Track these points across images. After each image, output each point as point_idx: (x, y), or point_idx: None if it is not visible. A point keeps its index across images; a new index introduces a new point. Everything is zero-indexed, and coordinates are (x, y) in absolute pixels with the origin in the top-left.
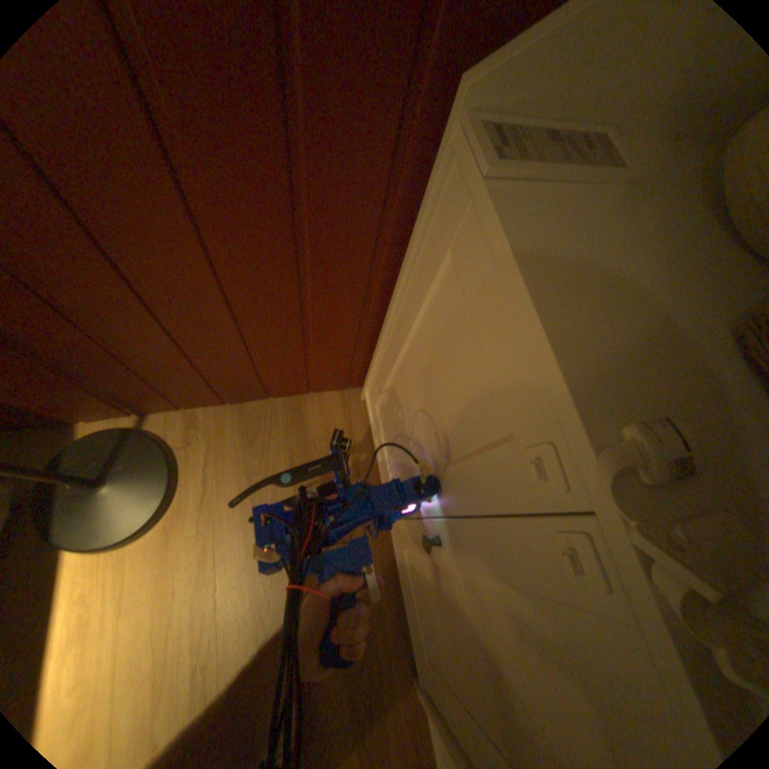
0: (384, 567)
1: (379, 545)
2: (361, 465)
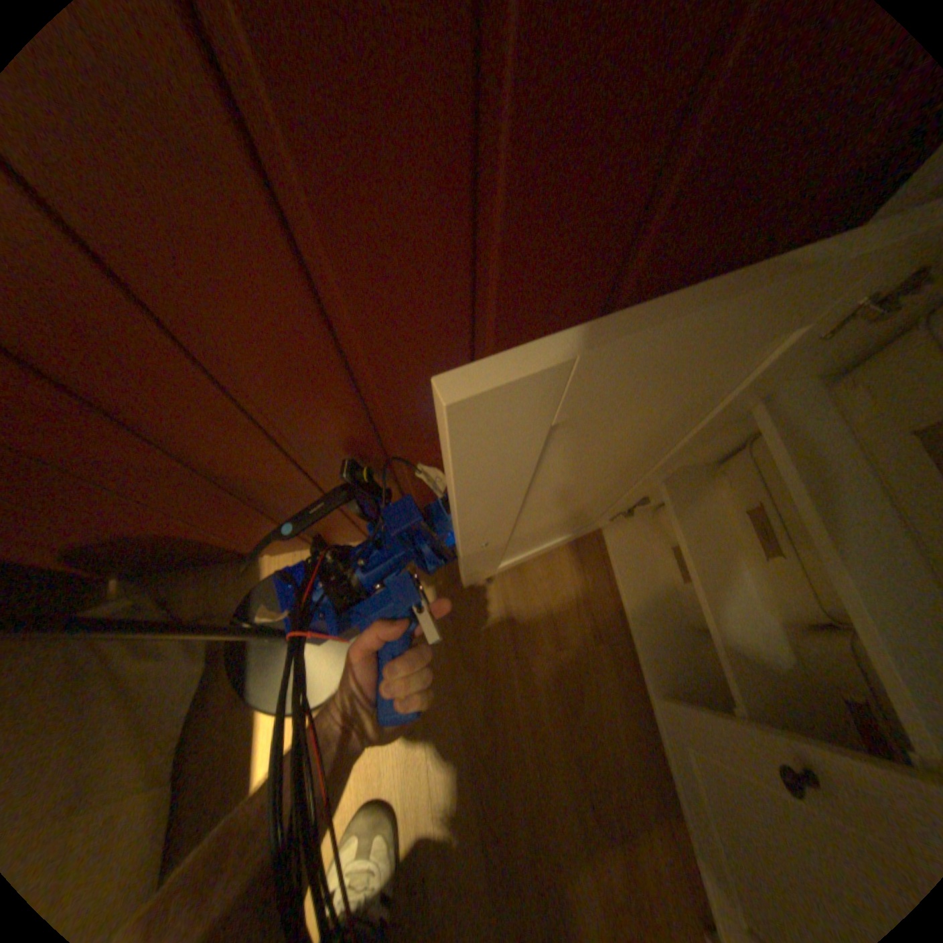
0: (645, 760)
1: (635, 728)
2: (600, 614)
